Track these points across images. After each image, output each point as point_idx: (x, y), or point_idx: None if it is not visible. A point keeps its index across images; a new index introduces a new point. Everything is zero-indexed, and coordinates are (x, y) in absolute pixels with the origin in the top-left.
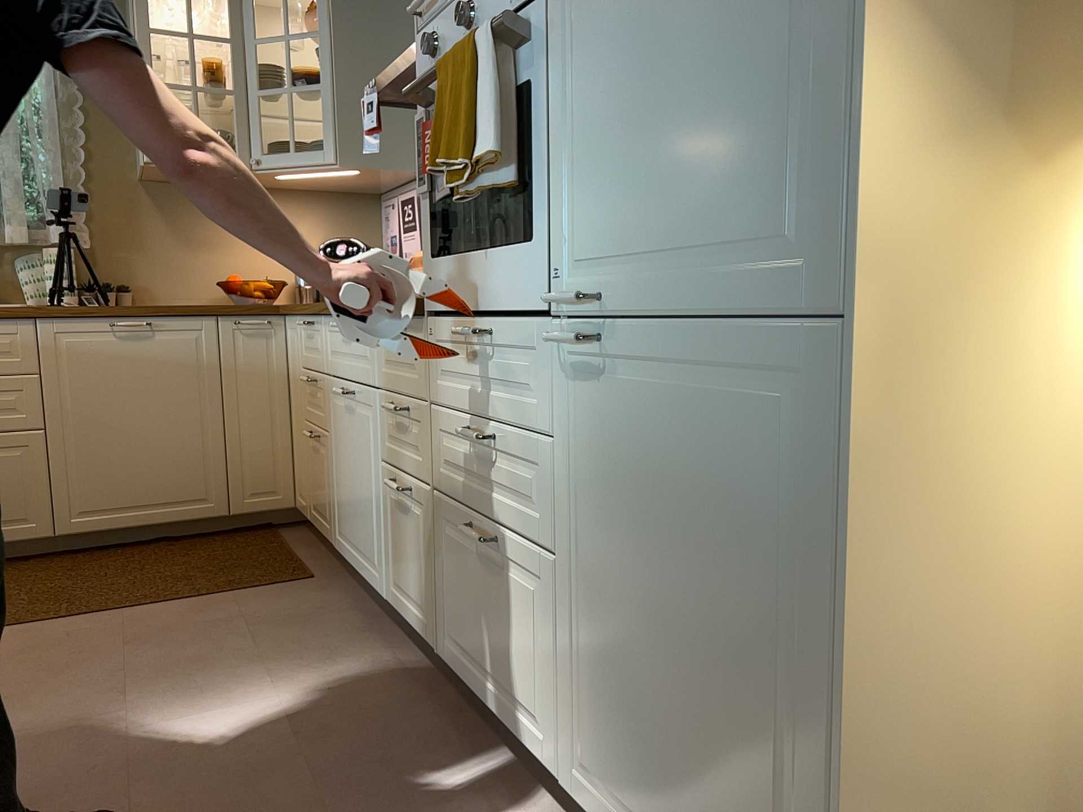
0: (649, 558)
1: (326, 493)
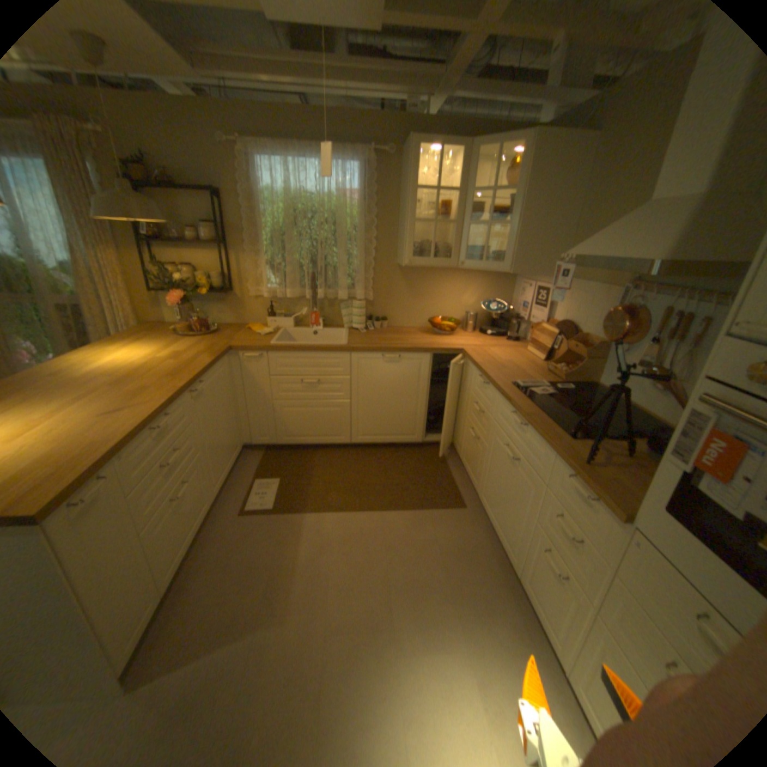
0: None
1: (478, 468)
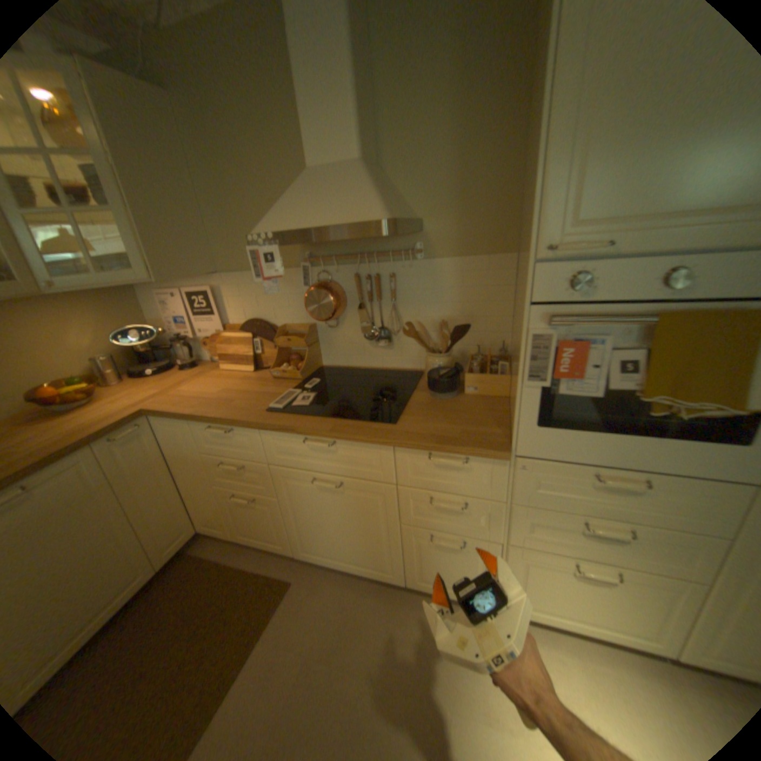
0: None
1: (273, 530)
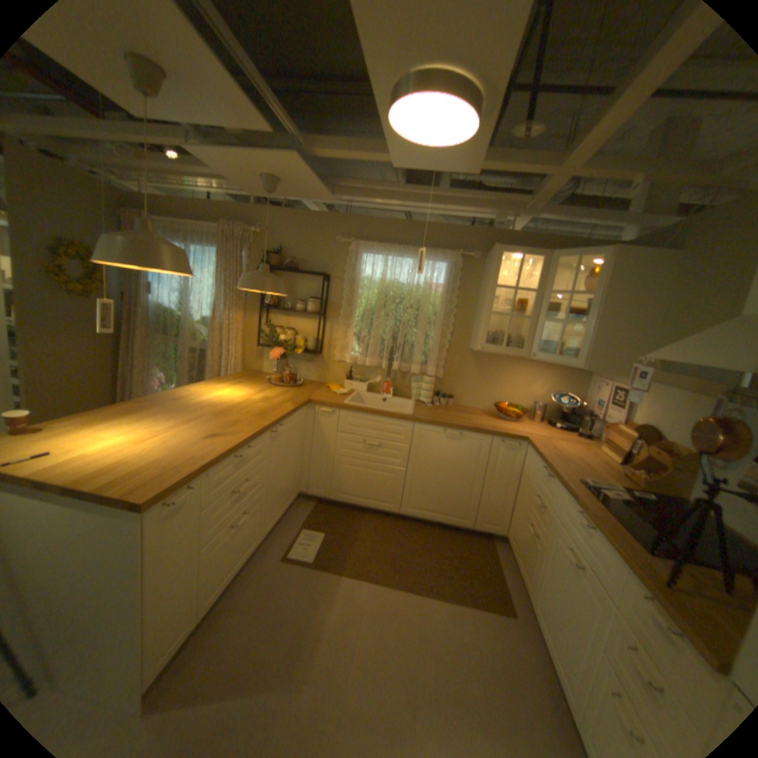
0: None
1: (535, 571)
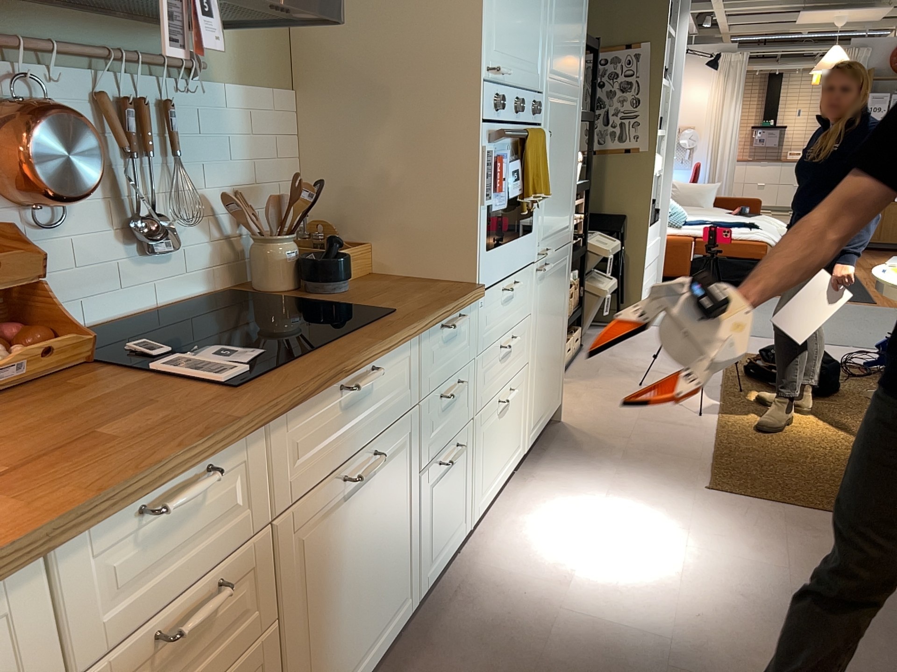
0: (548, 327)
1: None
